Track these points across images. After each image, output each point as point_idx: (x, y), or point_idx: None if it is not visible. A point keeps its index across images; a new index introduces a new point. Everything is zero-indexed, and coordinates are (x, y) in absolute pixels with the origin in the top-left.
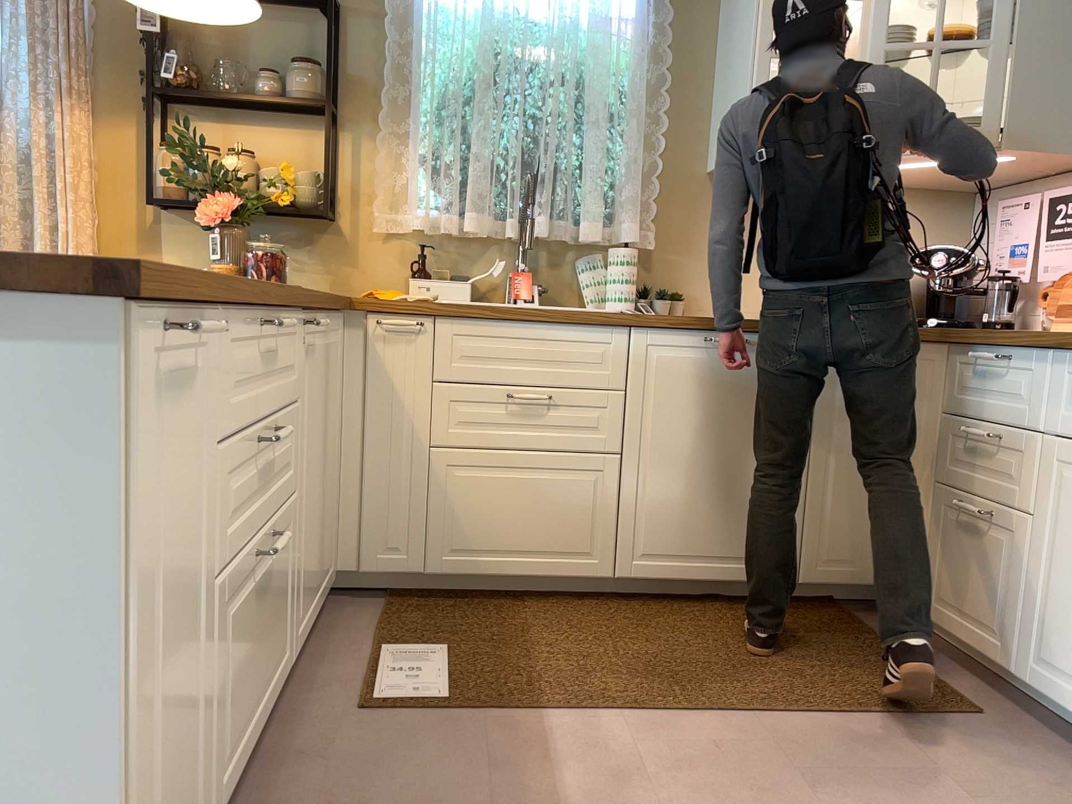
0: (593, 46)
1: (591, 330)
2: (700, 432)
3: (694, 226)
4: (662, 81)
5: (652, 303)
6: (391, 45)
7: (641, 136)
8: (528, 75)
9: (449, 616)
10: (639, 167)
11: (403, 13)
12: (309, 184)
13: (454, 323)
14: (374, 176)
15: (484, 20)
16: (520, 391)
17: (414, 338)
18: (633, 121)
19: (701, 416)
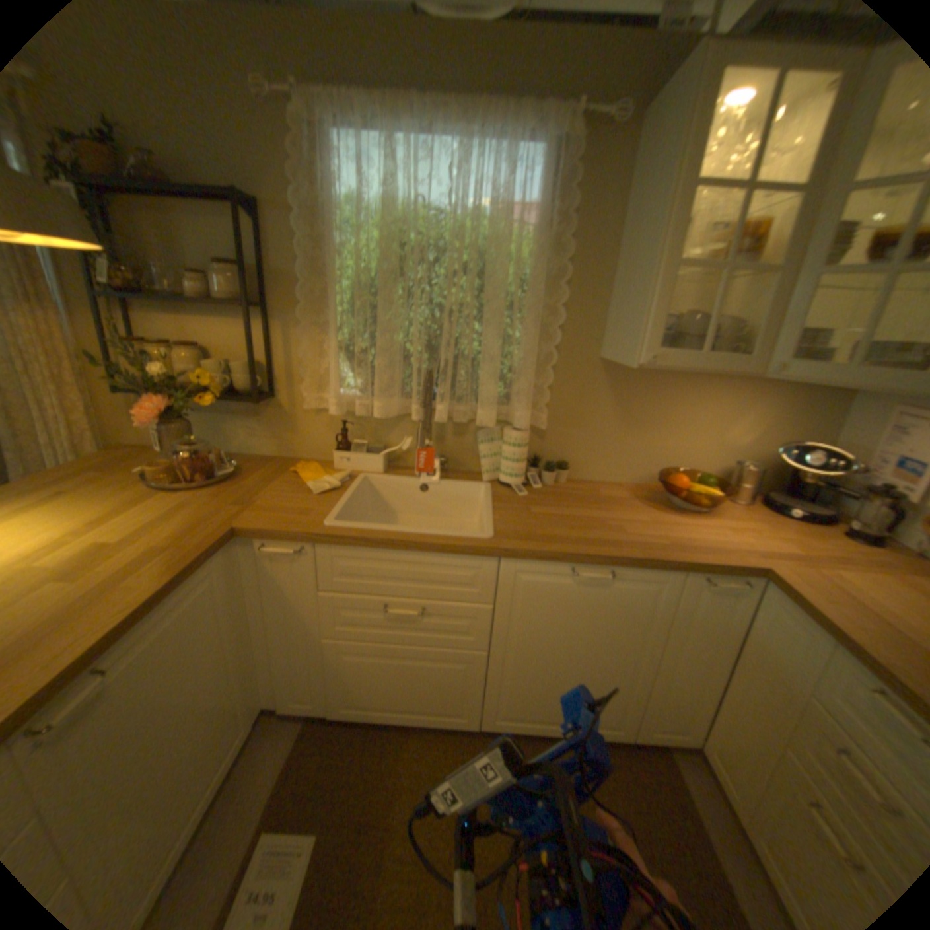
0: (495, 237)
1: (462, 559)
2: (561, 642)
3: (583, 406)
4: (563, 272)
5: (541, 472)
6: (300, 239)
7: (538, 329)
8: (434, 265)
9: (342, 765)
10: (536, 354)
11: (312, 204)
12: (242, 373)
13: (334, 549)
14: (303, 360)
15: (385, 212)
16: (397, 603)
17: (300, 559)
18: (531, 315)
19: (563, 630)
